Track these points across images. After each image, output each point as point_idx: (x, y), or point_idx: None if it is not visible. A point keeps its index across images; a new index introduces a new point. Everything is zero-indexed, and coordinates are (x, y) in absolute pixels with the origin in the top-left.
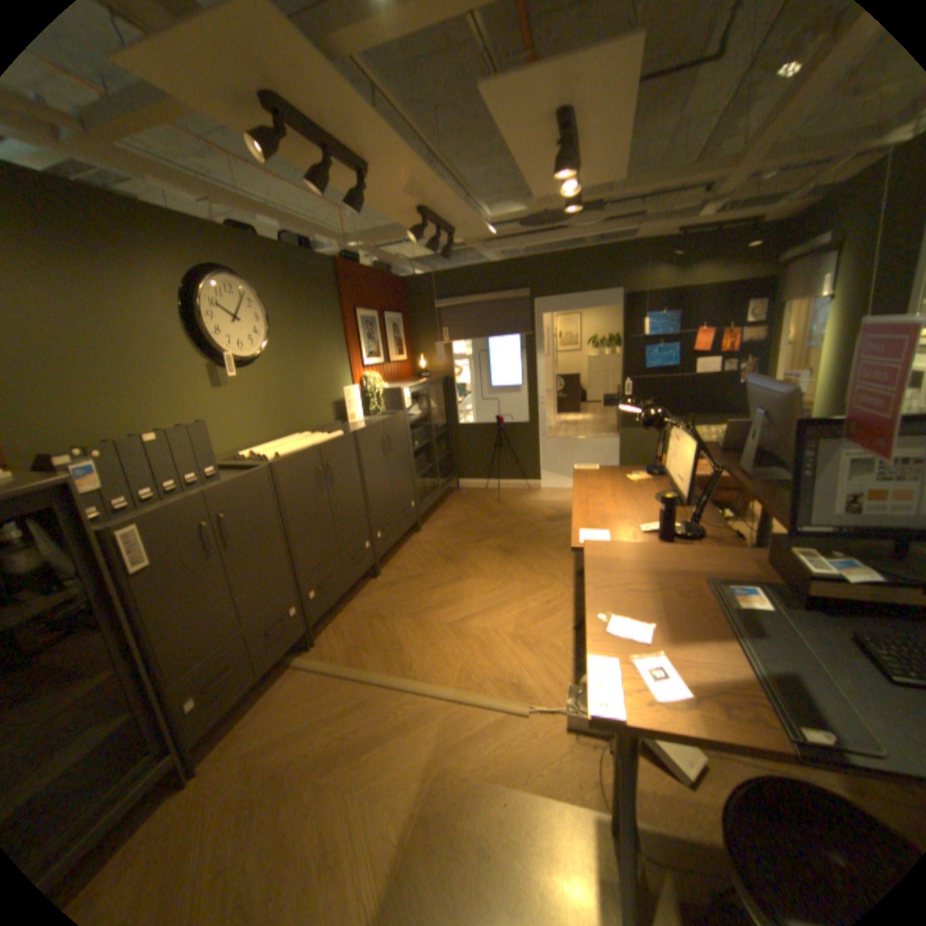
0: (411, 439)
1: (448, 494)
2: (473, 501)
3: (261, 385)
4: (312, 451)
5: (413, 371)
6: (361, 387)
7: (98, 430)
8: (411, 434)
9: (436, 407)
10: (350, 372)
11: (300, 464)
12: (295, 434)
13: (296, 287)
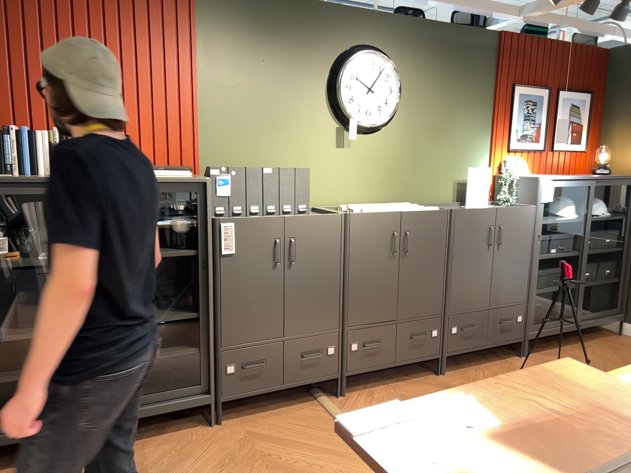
0: (540, 241)
1: (600, 334)
2: (629, 353)
3: (380, 151)
4: (392, 214)
5: (594, 166)
6: (498, 171)
7: (249, 162)
8: (541, 234)
9: (608, 215)
10: (489, 153)
11: (375, 223)
12: (402, 202)
13: (442, 63)
